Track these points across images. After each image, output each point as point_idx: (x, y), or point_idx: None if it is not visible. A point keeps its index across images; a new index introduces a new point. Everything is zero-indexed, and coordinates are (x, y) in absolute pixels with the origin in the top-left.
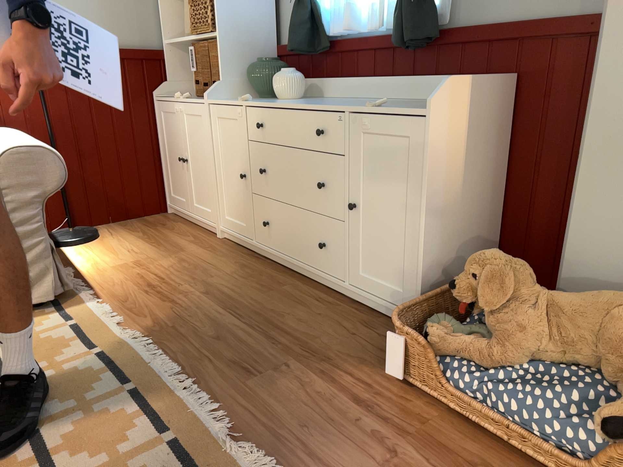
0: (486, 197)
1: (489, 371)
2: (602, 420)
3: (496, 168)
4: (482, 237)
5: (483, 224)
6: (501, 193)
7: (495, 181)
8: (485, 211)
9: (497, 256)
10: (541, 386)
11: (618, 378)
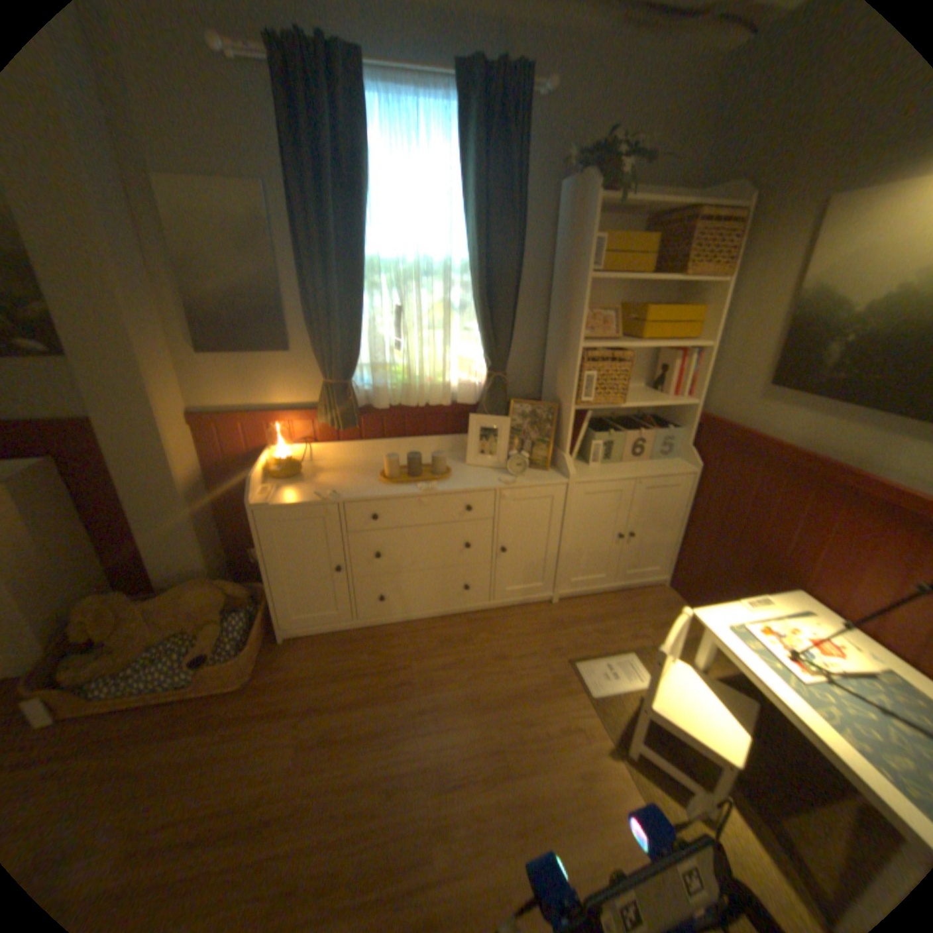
0: (71, 547)
1: (121, 673)
2: (186, 665)
3: (70, 523)
4: (83, 573)
5: (79, 565)
6: (85, 535)
7: (74, 532)
8: (75, 556)
9: (93, 603)
10: (153, 665)
11: (195, 632)
